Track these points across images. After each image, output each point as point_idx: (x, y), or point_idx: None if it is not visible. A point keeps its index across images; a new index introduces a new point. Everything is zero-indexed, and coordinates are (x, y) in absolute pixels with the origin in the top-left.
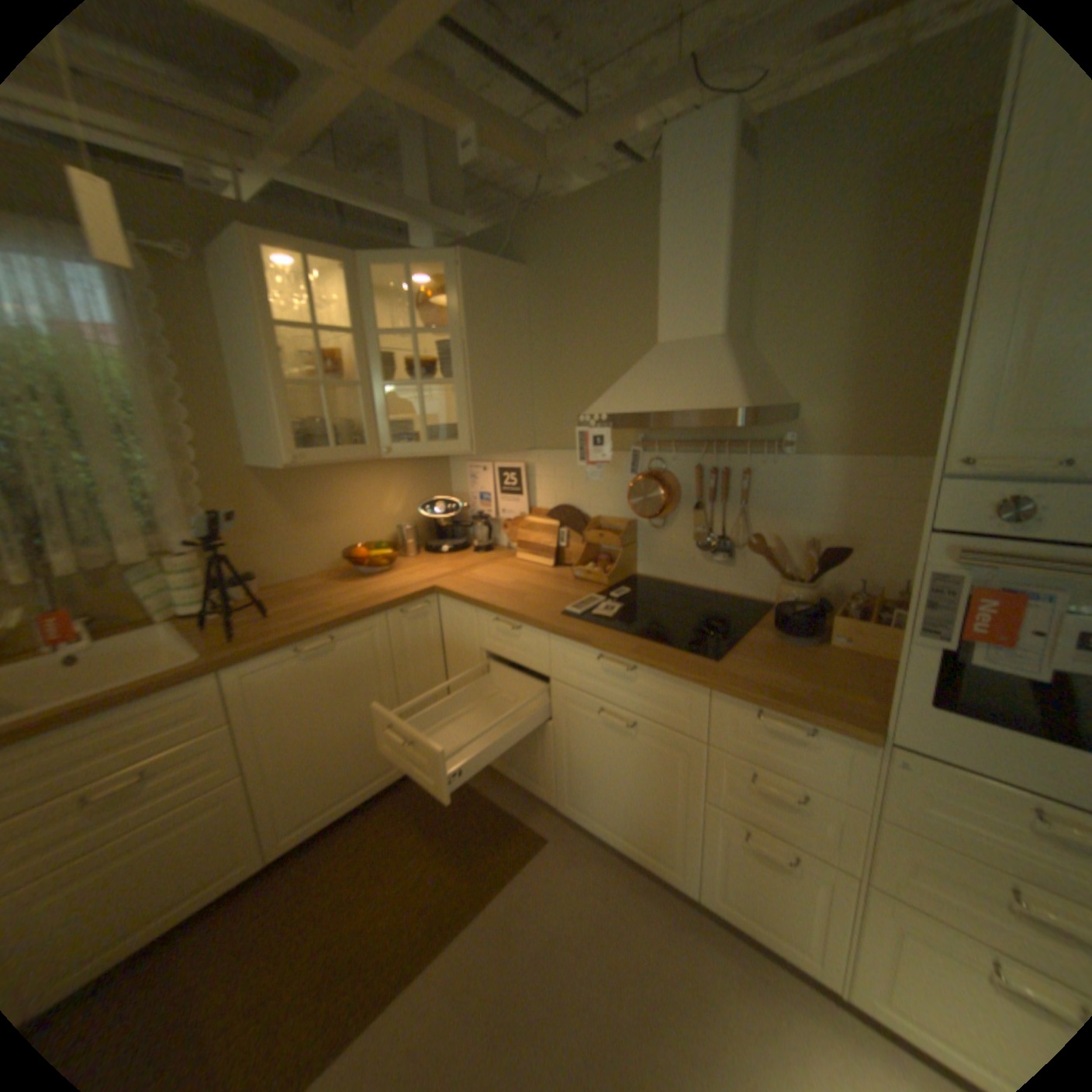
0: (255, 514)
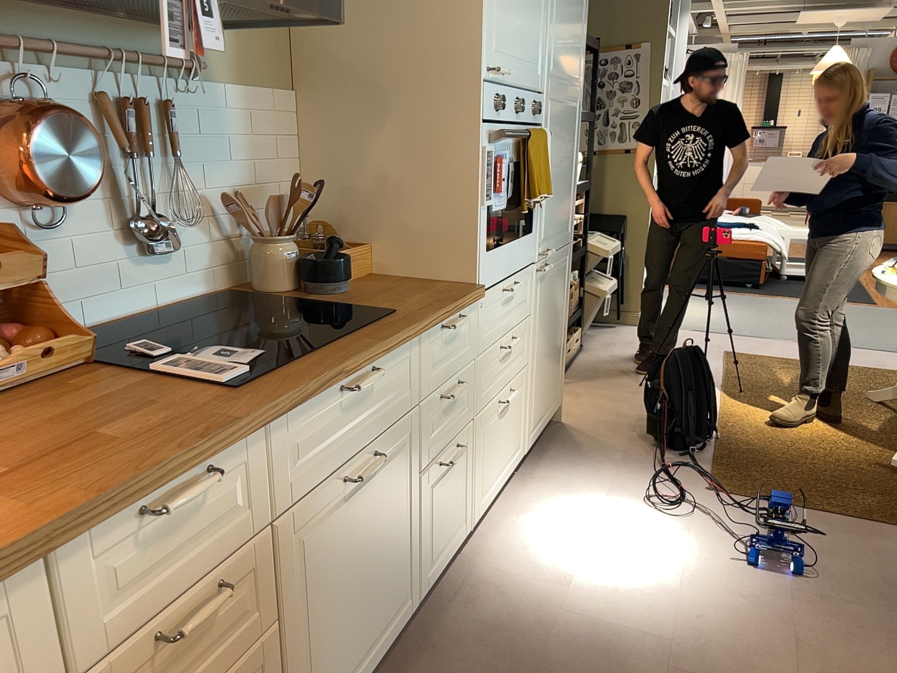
0: None
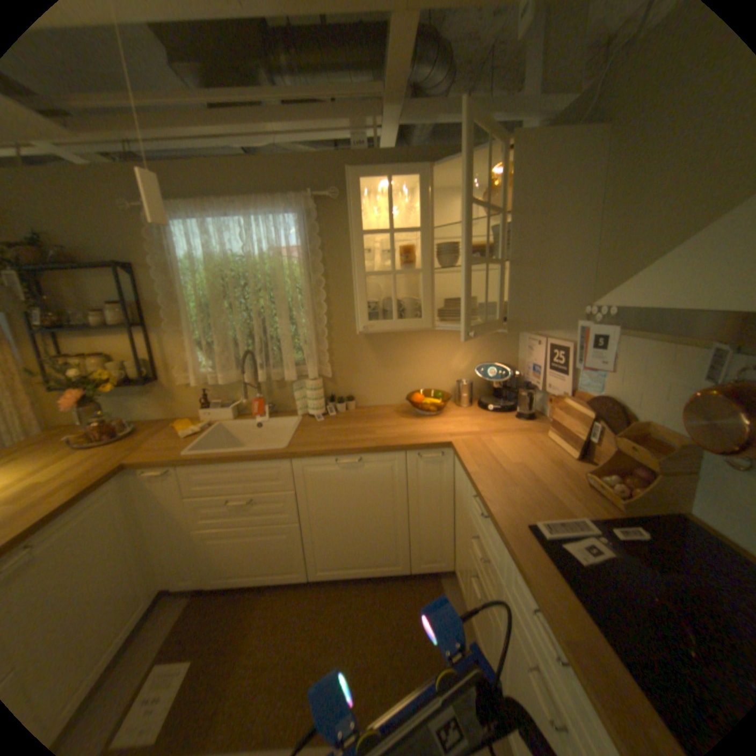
0: (362, 359)
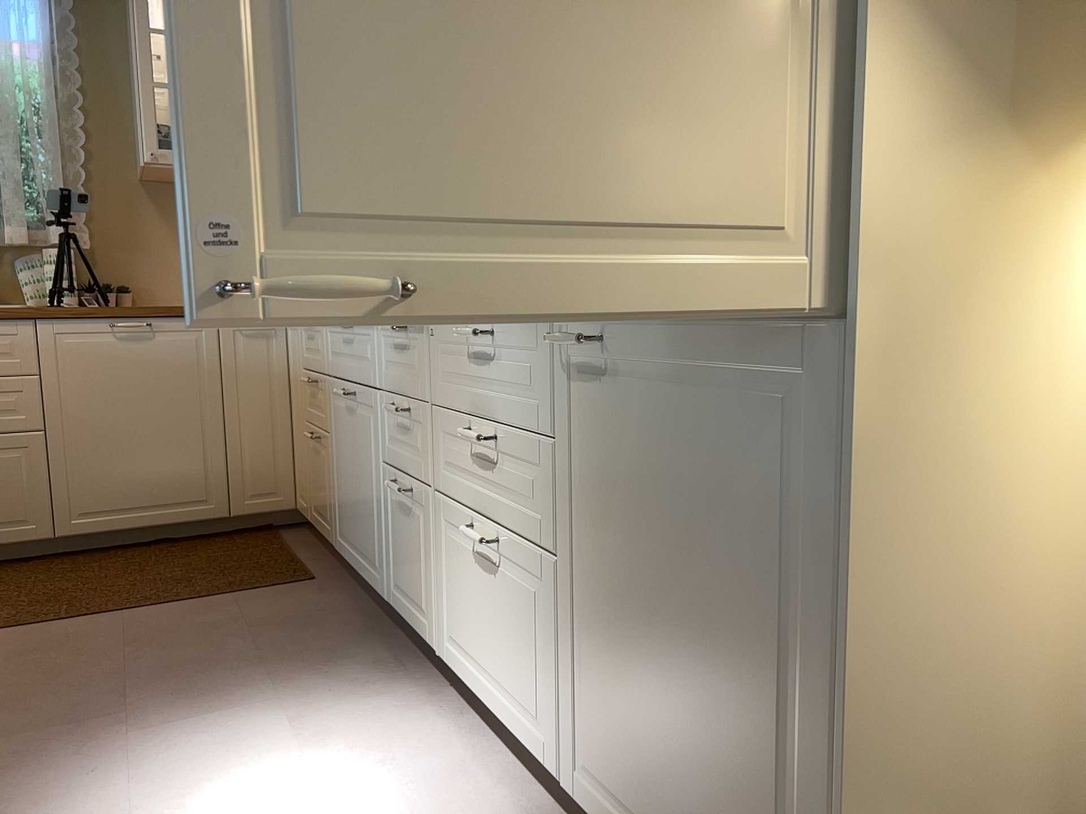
0: (145, 229)
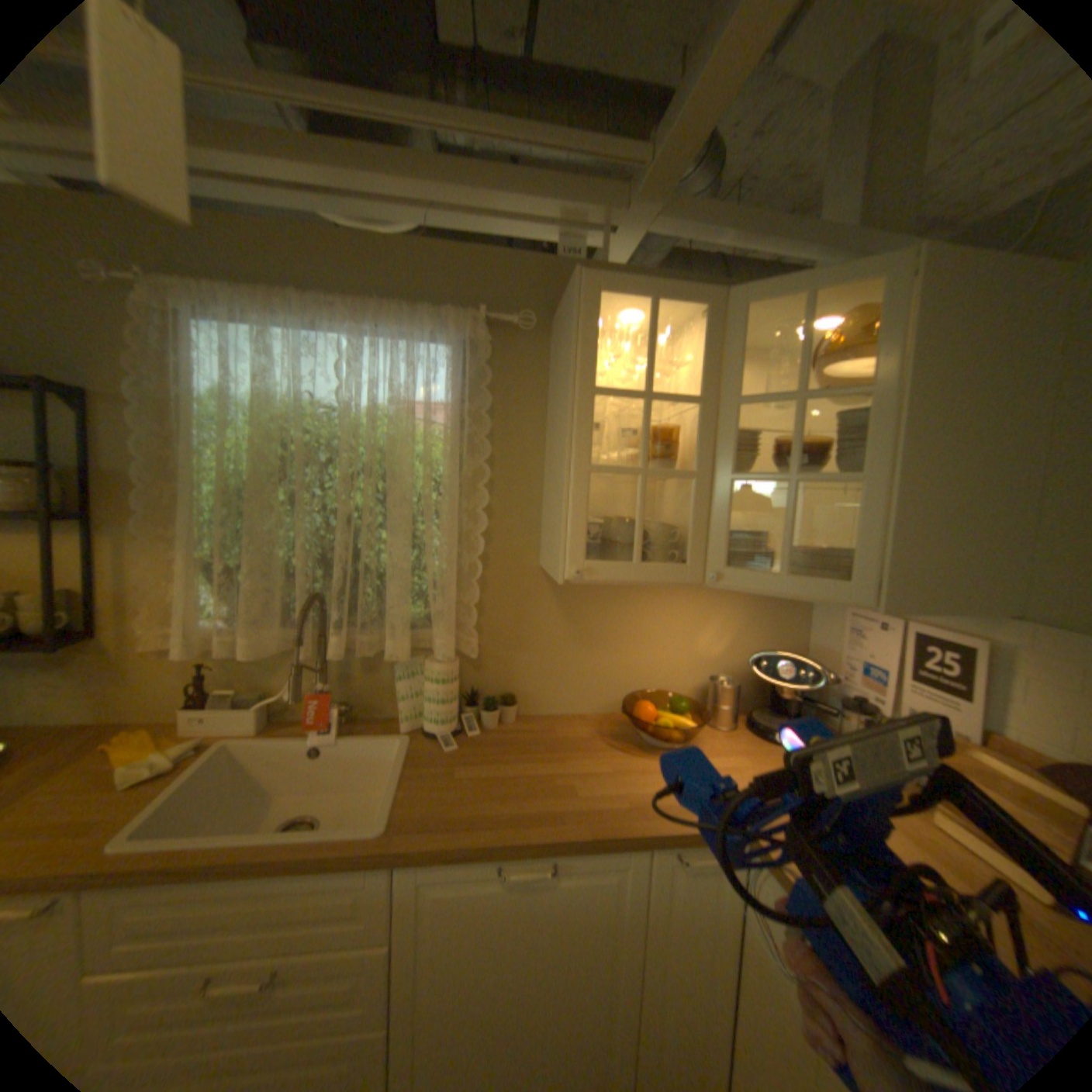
0: (540, 623)
